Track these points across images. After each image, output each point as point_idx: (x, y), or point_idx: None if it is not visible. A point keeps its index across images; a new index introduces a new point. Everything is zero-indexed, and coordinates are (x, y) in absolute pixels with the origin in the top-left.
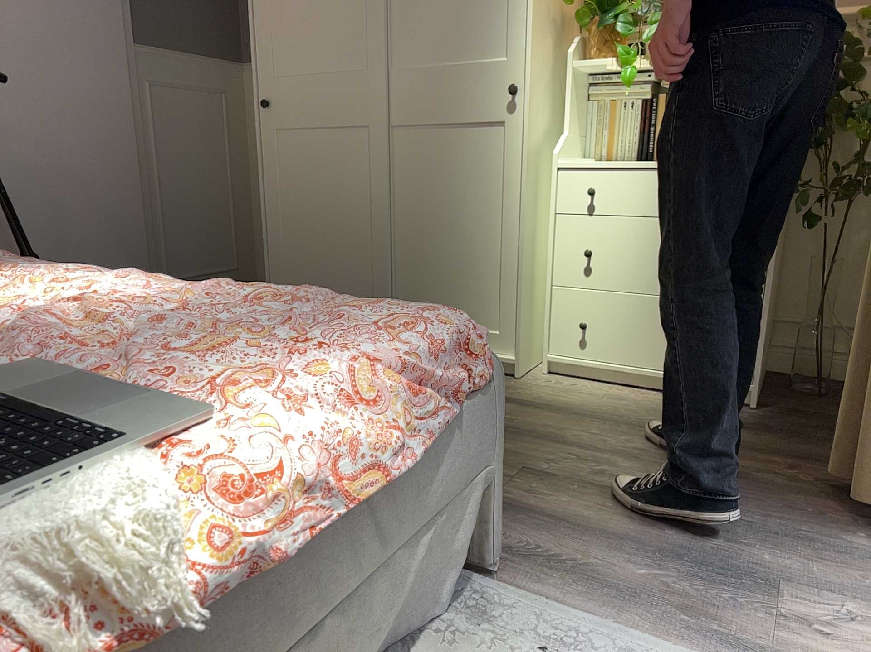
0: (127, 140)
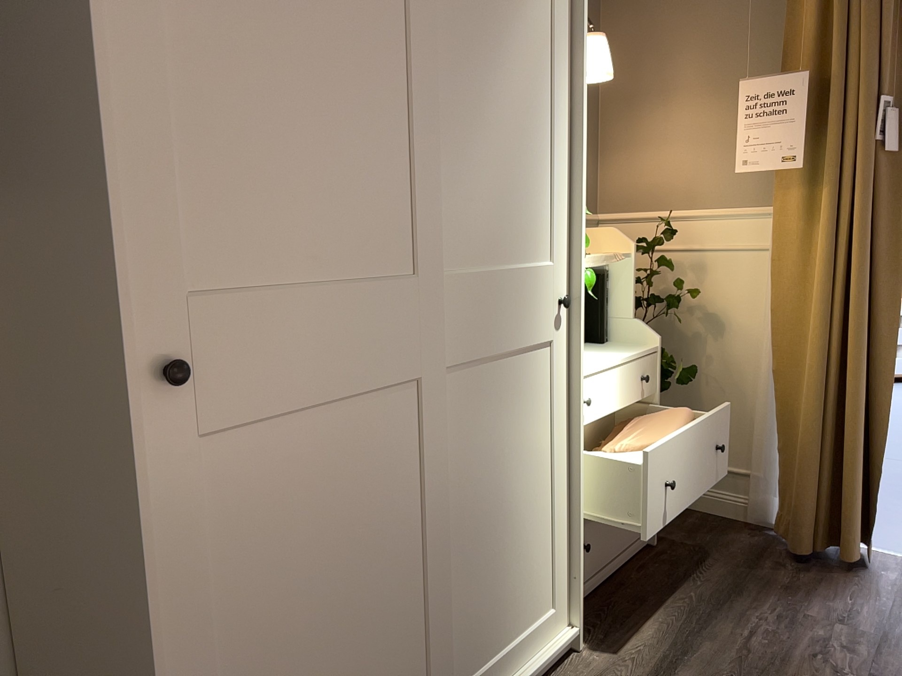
0: None
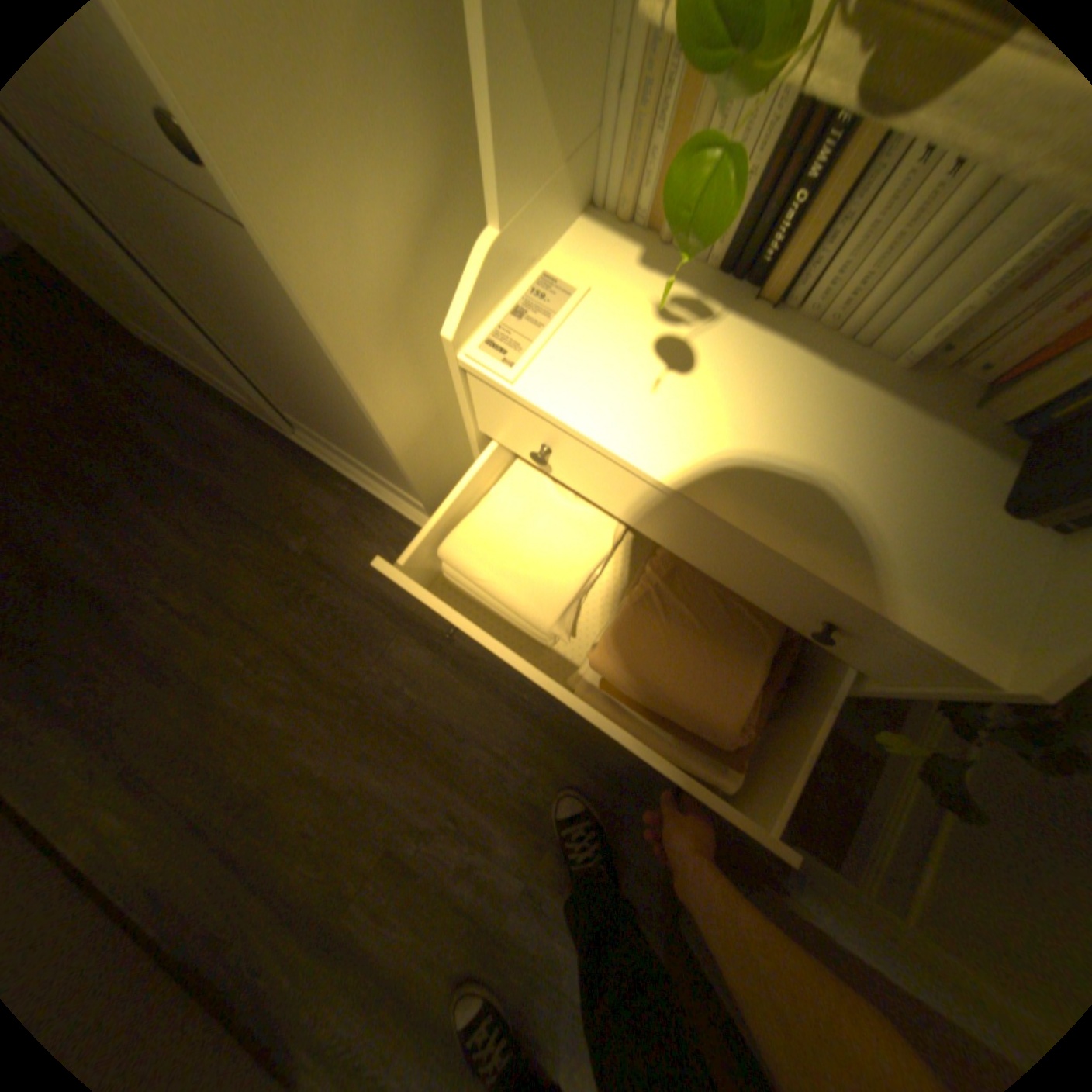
0: None
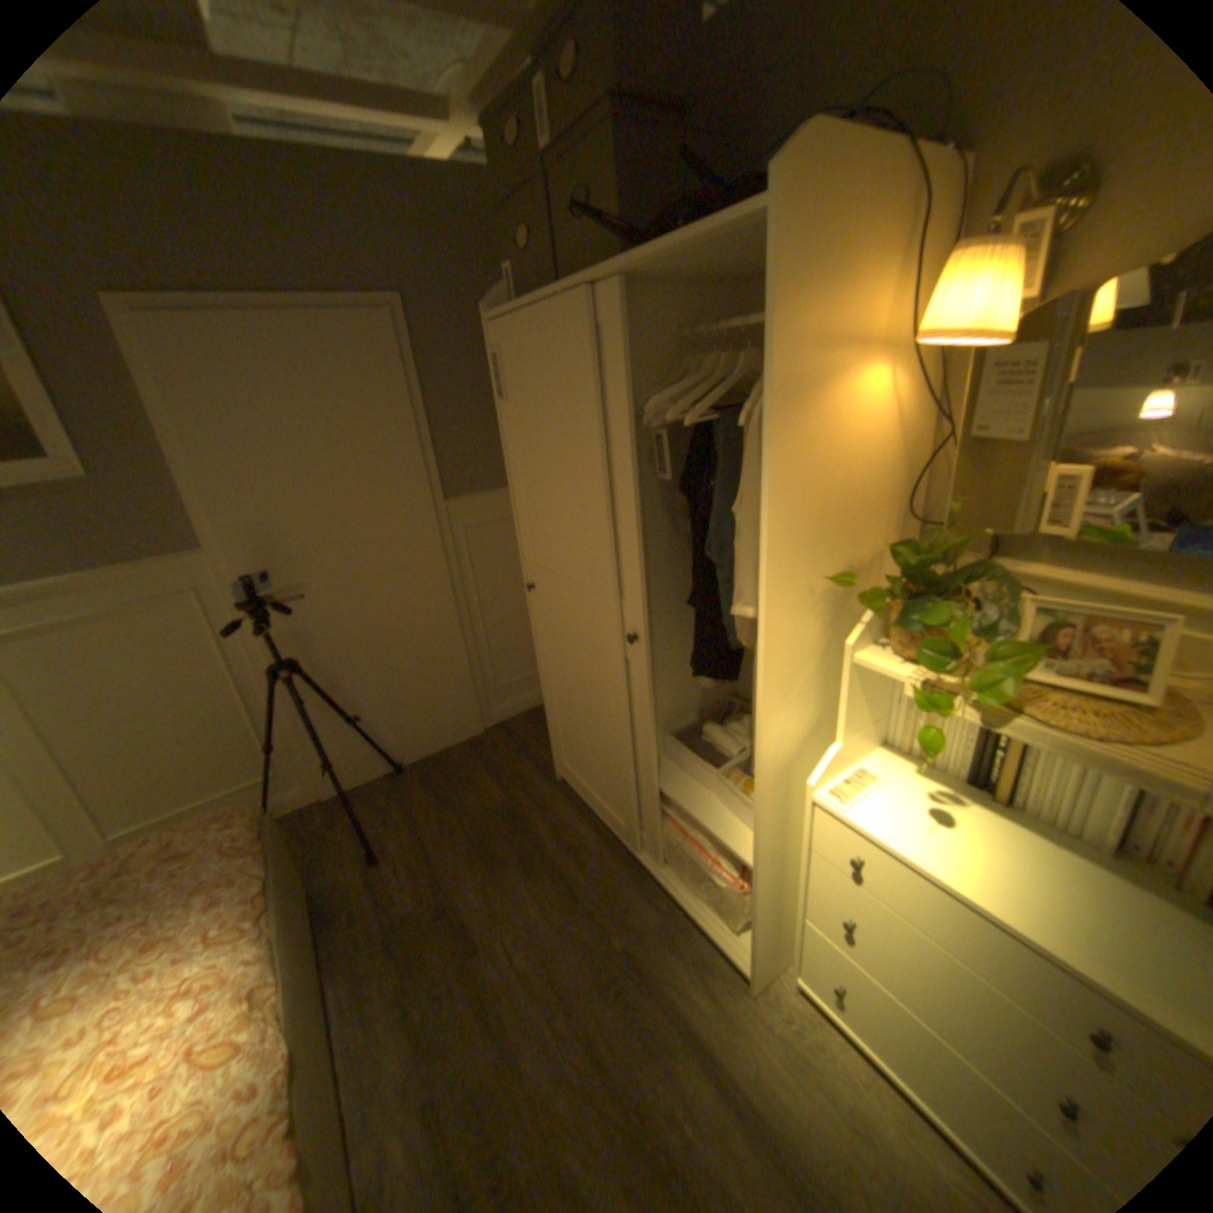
0: (441, 590)
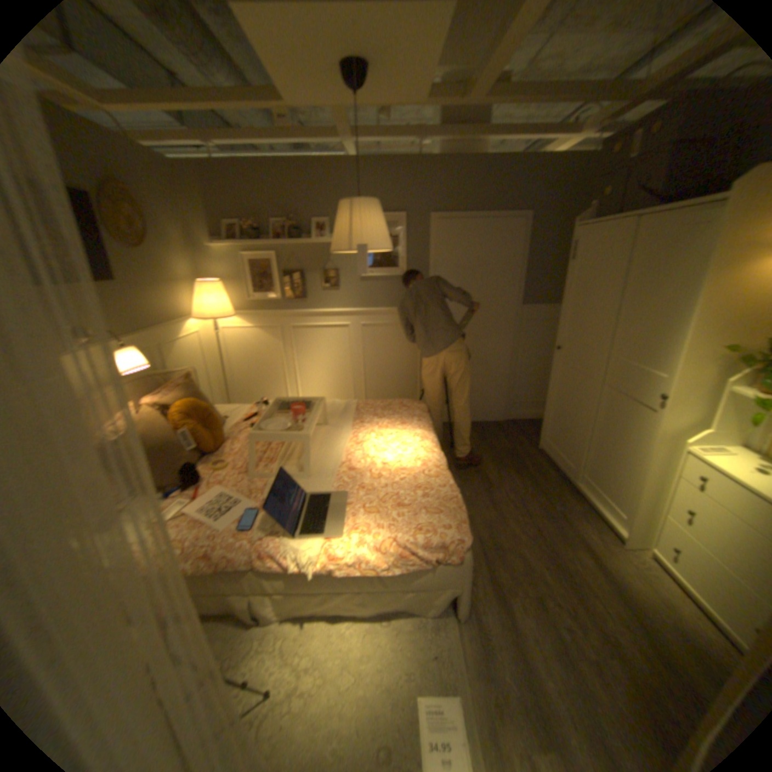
0: (506, 346)
